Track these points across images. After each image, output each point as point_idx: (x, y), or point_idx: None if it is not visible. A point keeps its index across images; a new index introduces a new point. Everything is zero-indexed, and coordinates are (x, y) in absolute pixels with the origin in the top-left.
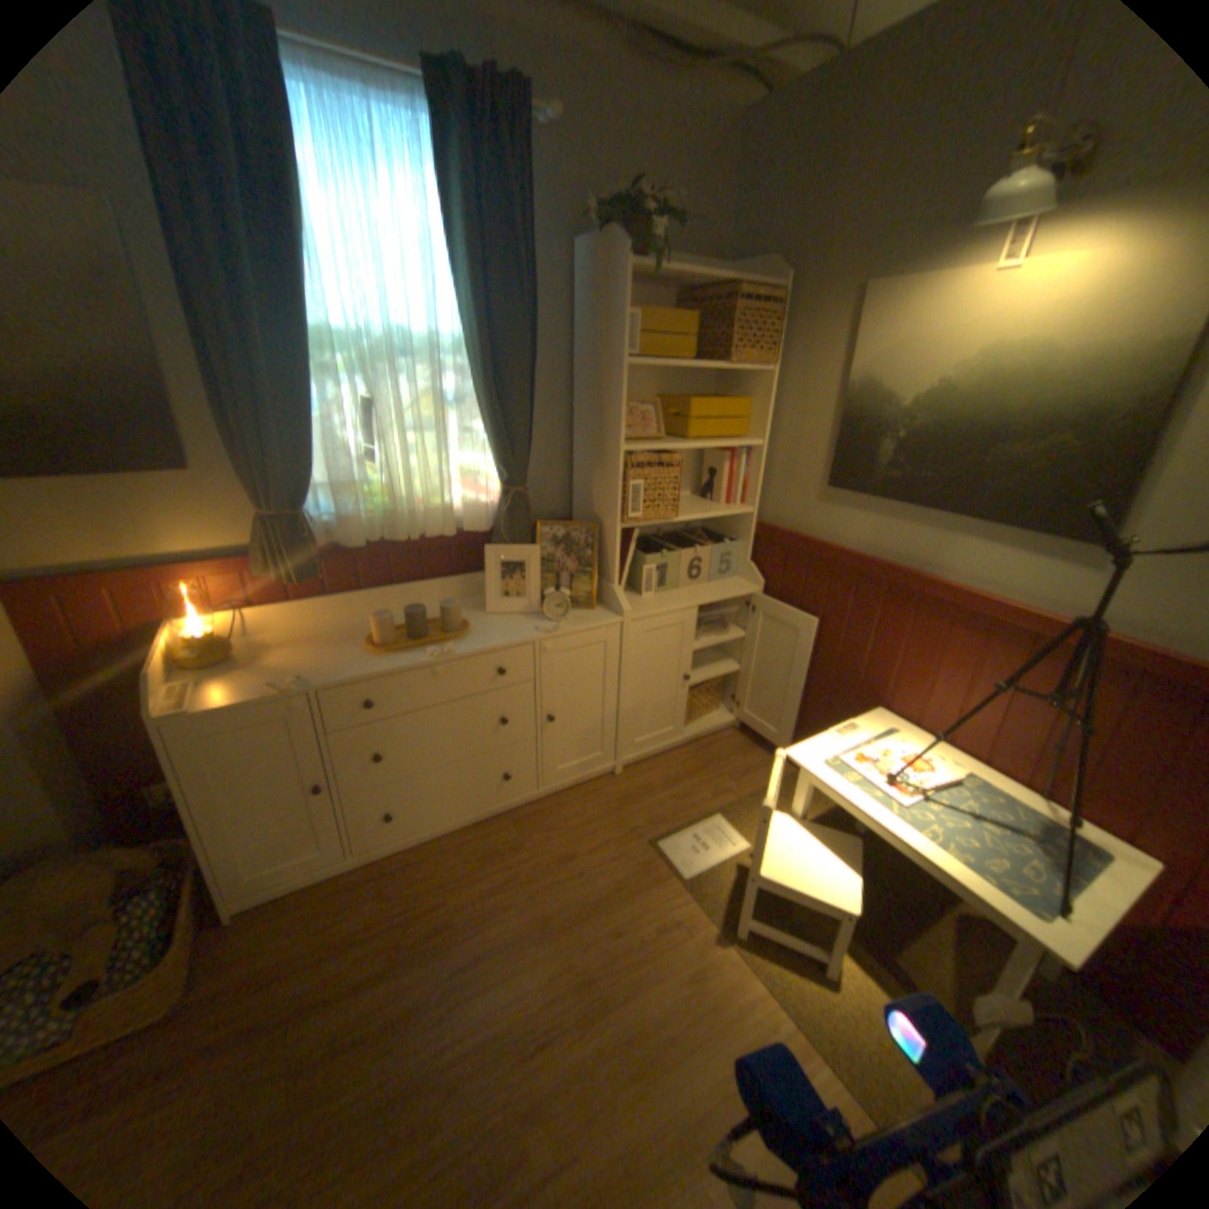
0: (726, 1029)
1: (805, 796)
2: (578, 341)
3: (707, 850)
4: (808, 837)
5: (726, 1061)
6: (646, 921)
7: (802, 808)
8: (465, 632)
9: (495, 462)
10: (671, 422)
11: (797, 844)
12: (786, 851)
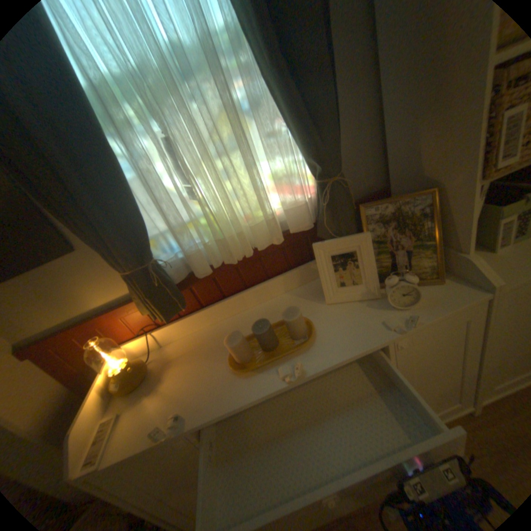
0: None
1: None
2: None
3: None
4: None
5: None
6: None
7: None
8: (313, 337)
9: (305, 154)
10: None
11: None
12: None
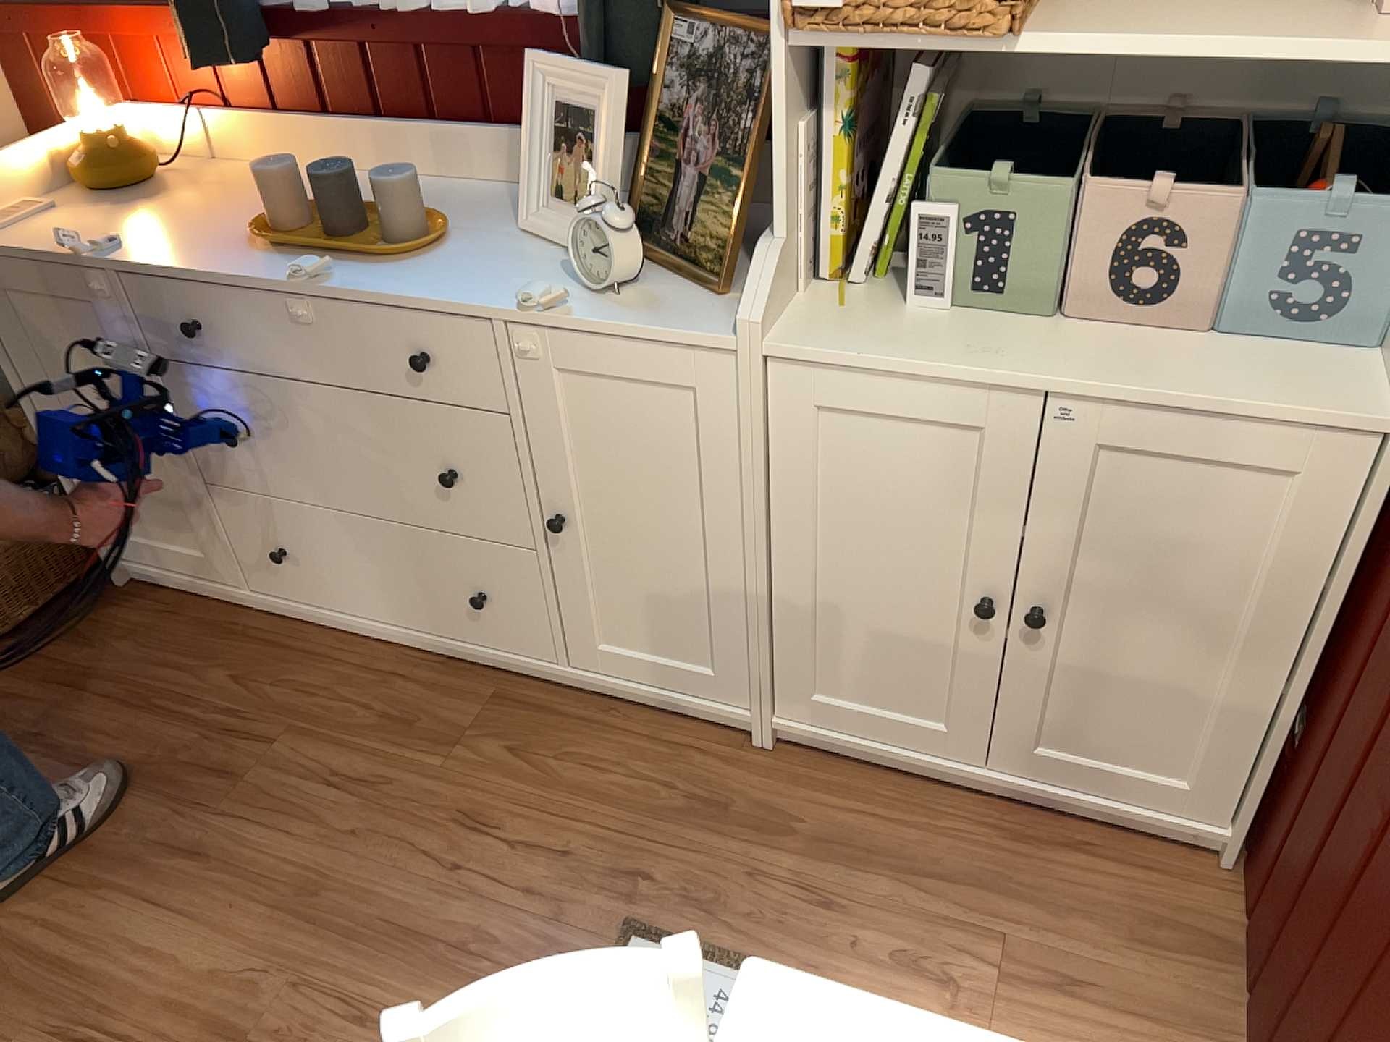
0: None
1: None
2: None
3: None
4: None
5: None
6: None
7: None
8: (412, 256)
9: None
10: None
11: None
12: None
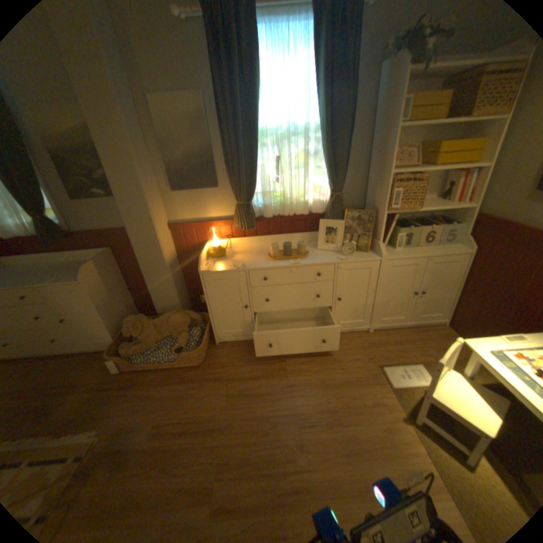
0: (398, 458)
1: (474, 367)
2: (377, 117)
3: (410, 379)
4: (471, 389)
5: (394, 471)
6: (369, 398)
7: (471, 373)
8: (306, 256)
9: (328, 181)
10: (428, 156)
11: (462, 390)
12: (454, 391)
